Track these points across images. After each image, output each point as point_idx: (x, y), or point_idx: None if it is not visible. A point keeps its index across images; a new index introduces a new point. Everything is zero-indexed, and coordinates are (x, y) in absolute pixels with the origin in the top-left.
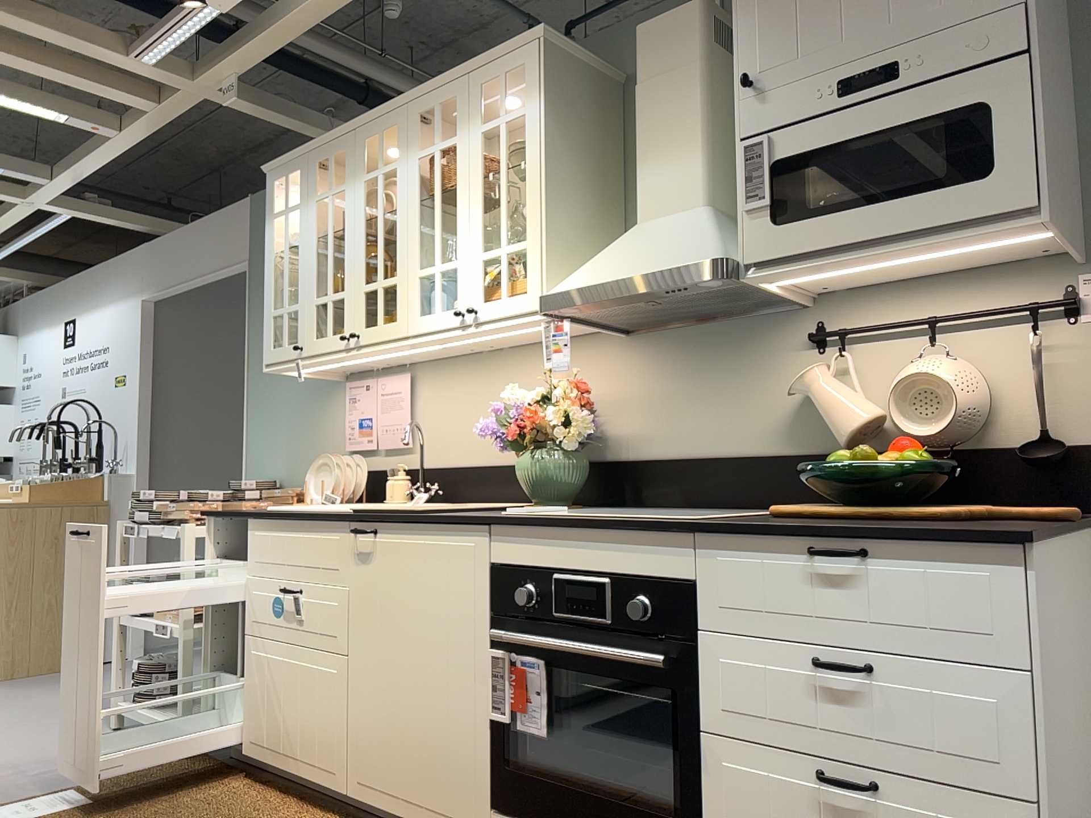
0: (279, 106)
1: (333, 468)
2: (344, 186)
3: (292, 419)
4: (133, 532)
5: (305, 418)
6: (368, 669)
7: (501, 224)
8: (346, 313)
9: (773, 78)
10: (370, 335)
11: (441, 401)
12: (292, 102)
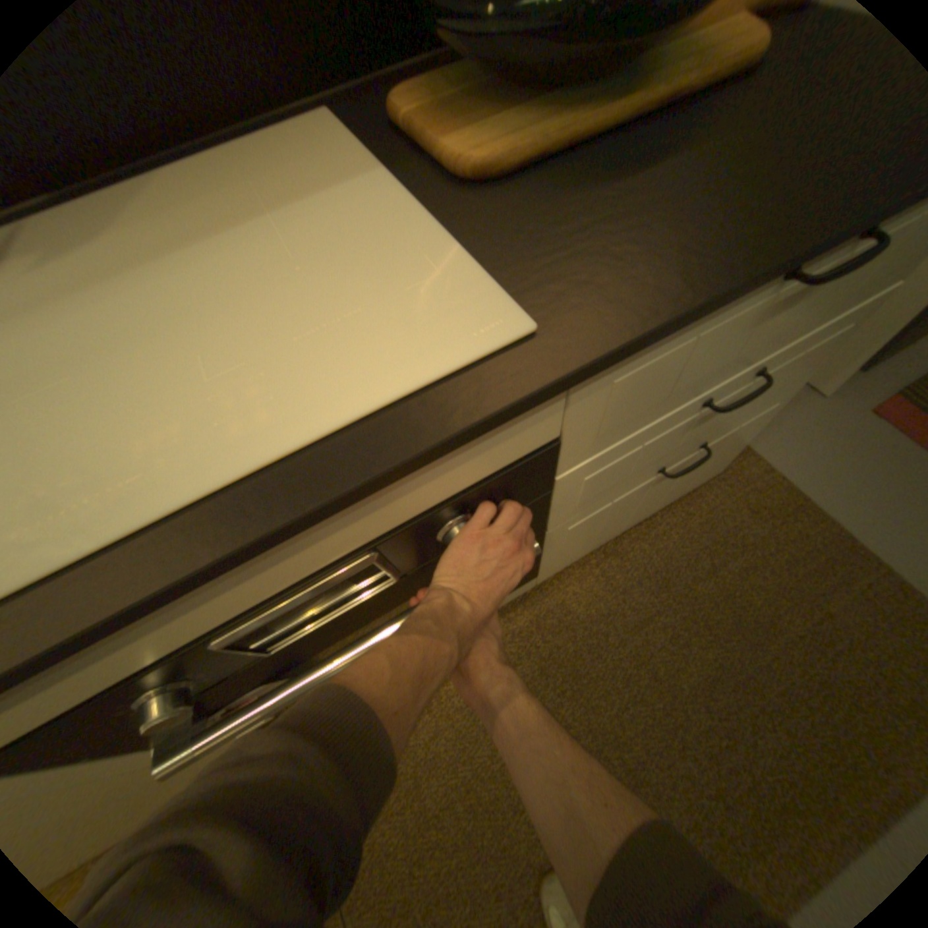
0: None
1: None
2: None
3: None
4: None
5: None
6: None
7: None
8: None
9: None
10: None
11: None
12: None
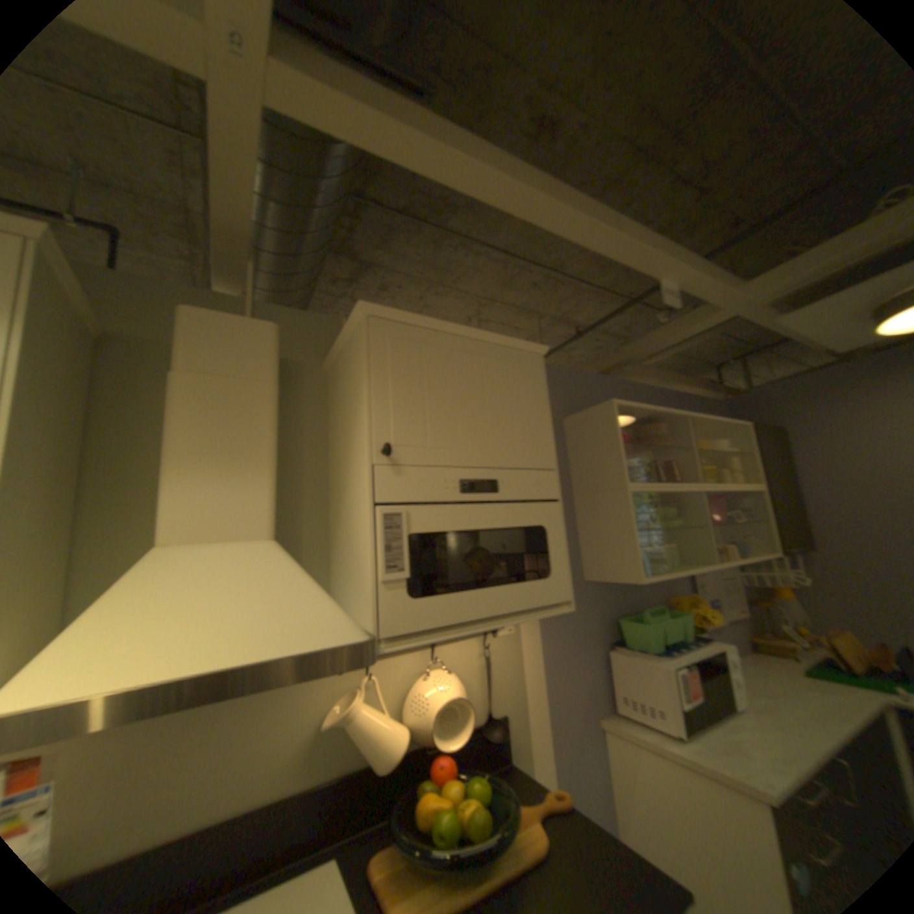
0: None
1: None
2: None
3: None
4: None
5: None
6: None
7: None
8: None
9: (410, 454)
10: None
11: None
12: None
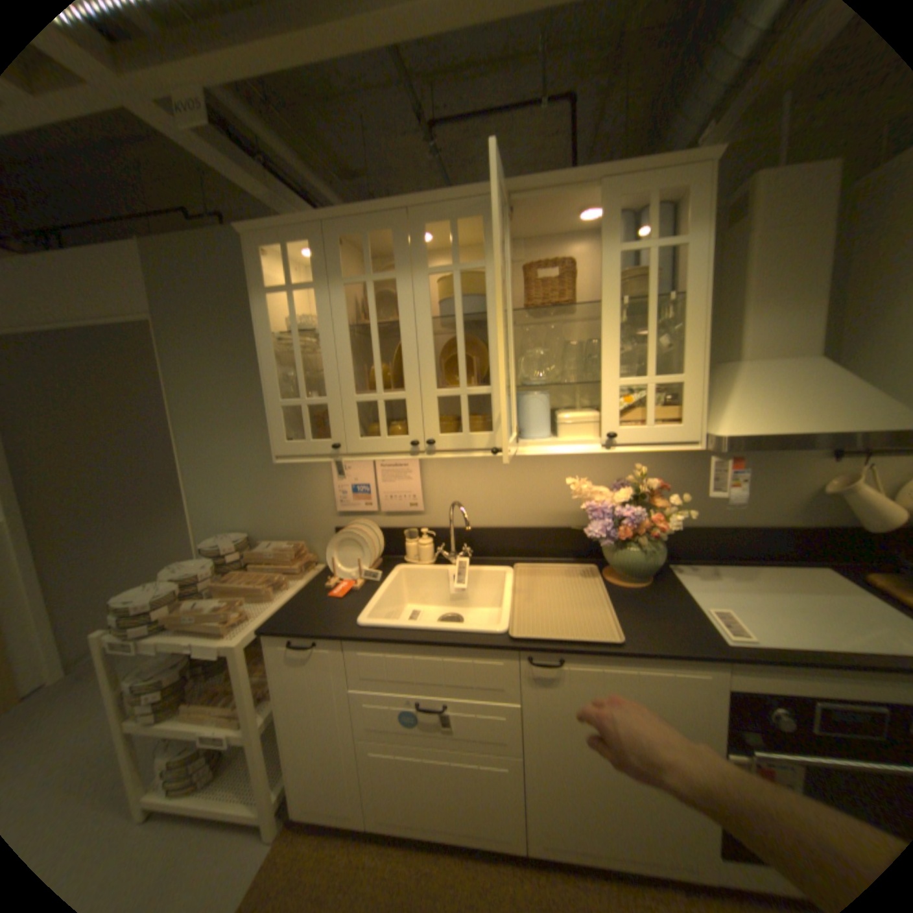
0: (218, 142)
1: (357, 542)
2: (391, 273)
3: (253, 479)
4: (129, 650)
5: (271, 479)
6: (557, 770)
7: (651, 356)
8: (412, 417)
9: None
10: (453, 443)
11: (457, 475)
12: (227, 139)
